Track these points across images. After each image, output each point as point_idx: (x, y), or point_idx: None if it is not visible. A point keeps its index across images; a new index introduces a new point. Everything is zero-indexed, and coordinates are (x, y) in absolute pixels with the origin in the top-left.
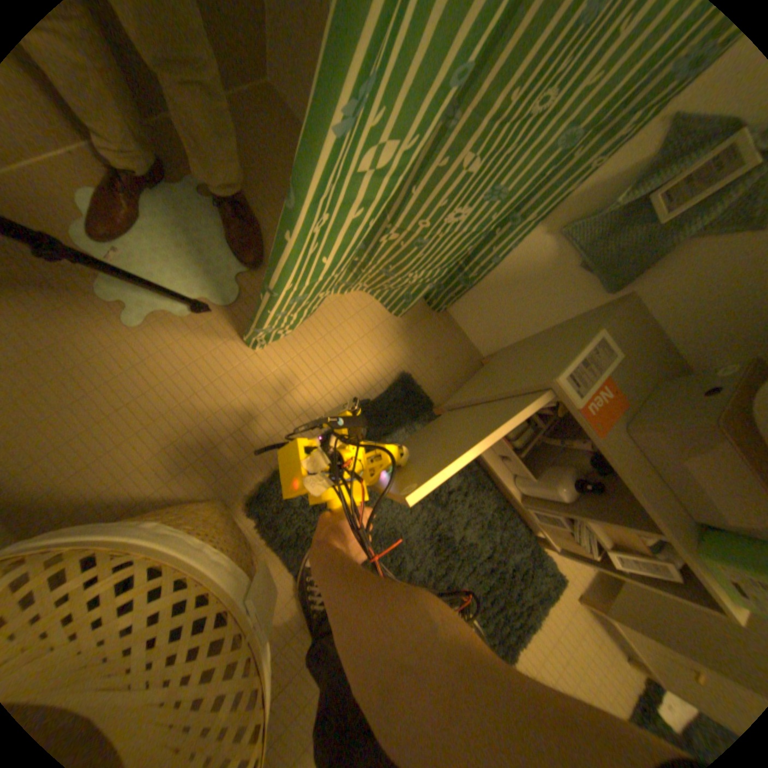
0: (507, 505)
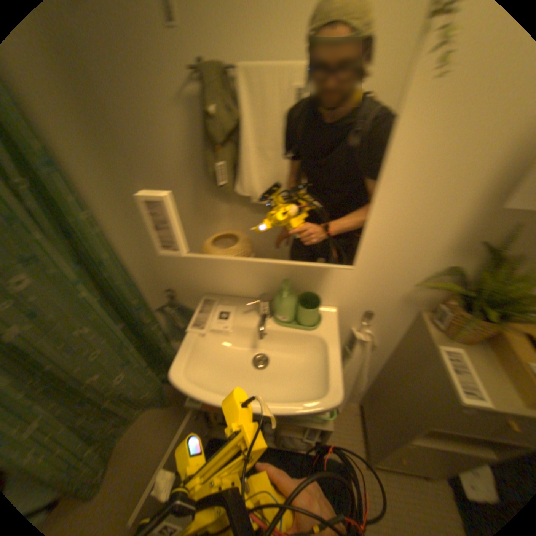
0: (281, 453)
